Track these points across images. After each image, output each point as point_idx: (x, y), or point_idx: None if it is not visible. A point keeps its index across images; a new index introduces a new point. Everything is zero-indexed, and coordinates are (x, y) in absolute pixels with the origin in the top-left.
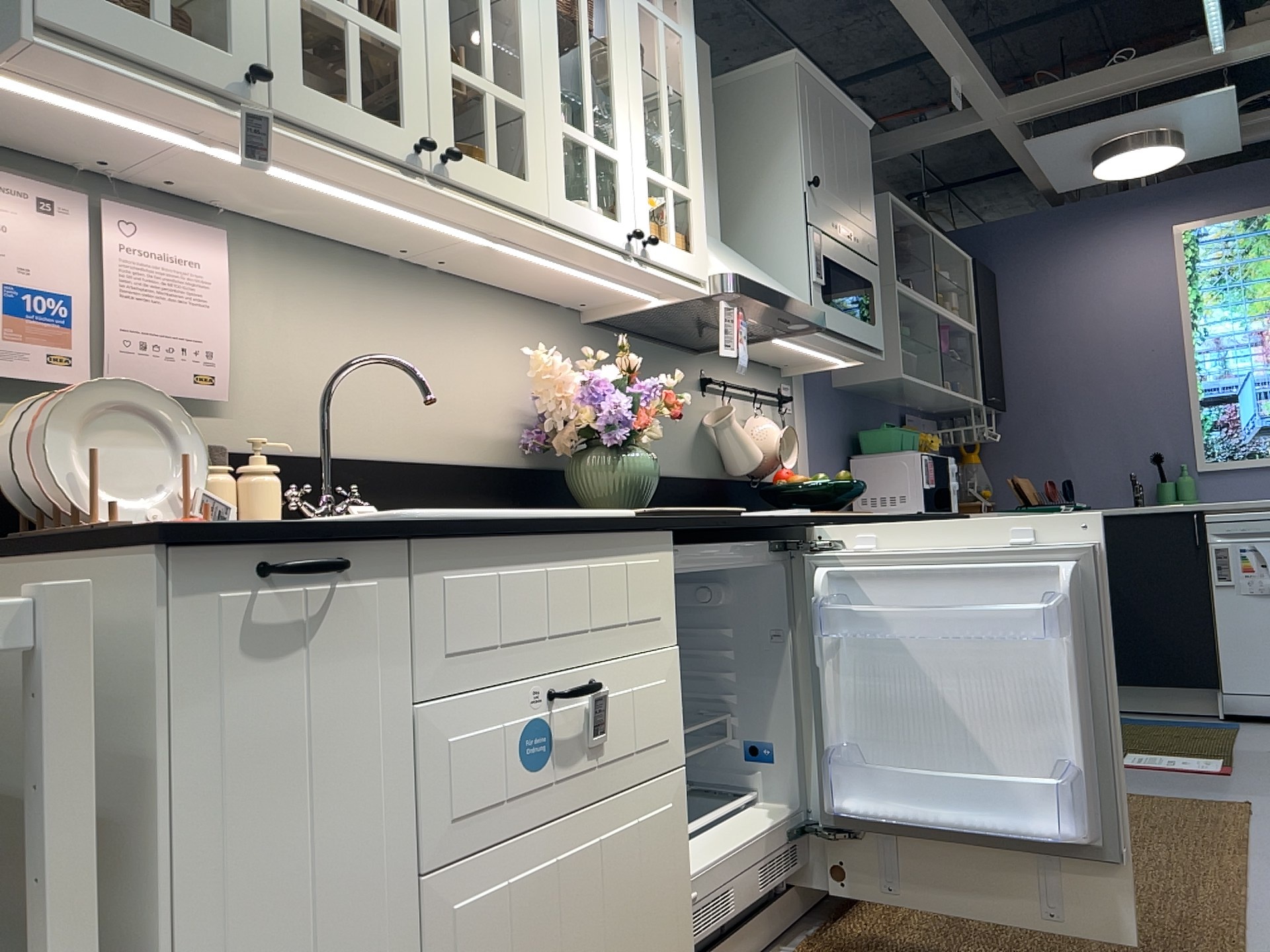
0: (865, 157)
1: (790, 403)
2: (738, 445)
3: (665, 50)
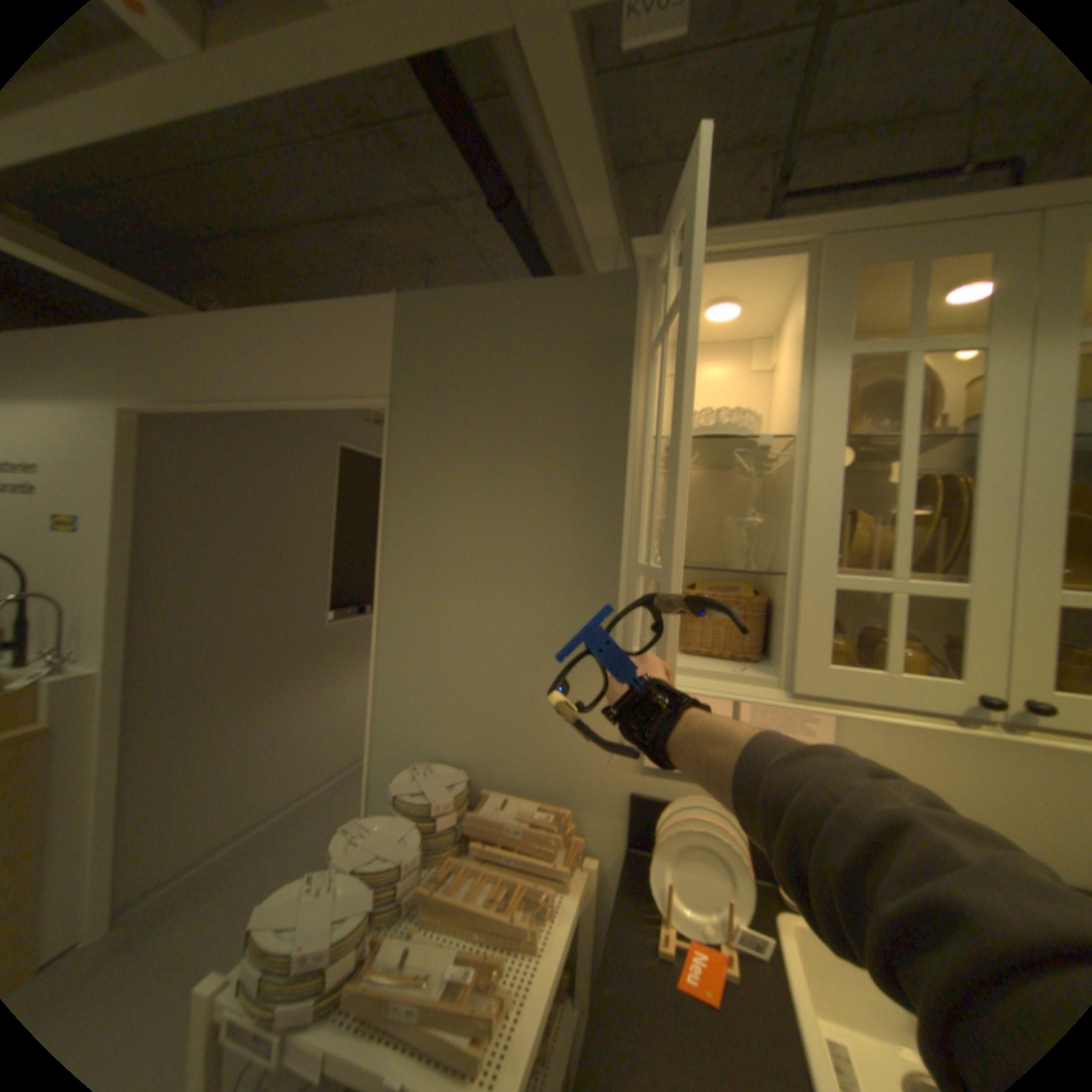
0: None
1: None
2: None
3: None
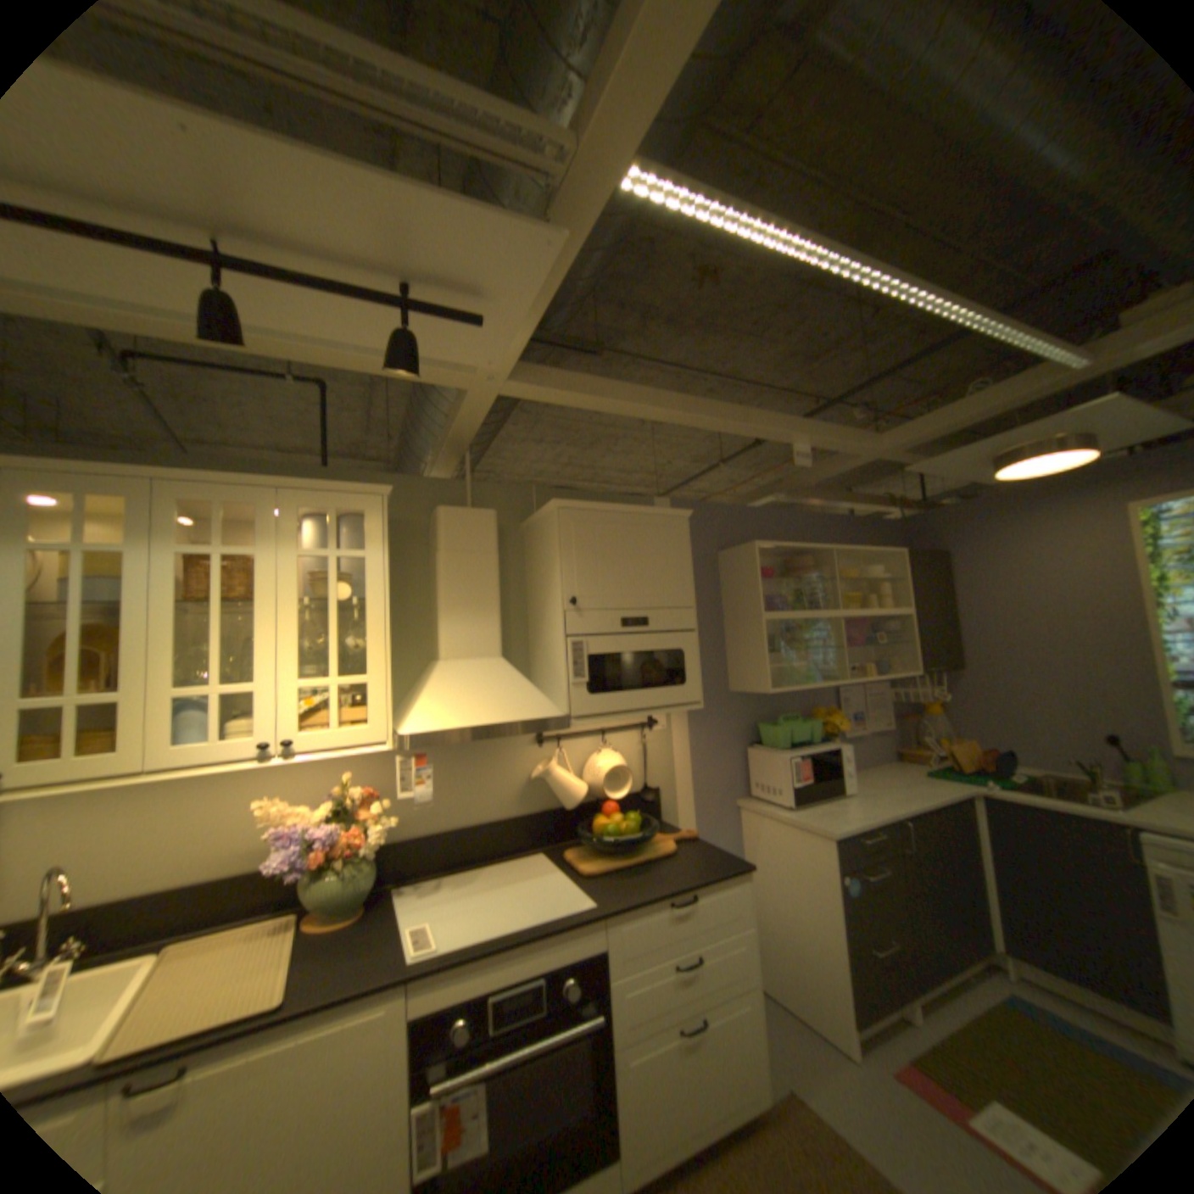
0: (673, 544)
1: (658, 723)
2: (557, 789)
3: (337, 576)
